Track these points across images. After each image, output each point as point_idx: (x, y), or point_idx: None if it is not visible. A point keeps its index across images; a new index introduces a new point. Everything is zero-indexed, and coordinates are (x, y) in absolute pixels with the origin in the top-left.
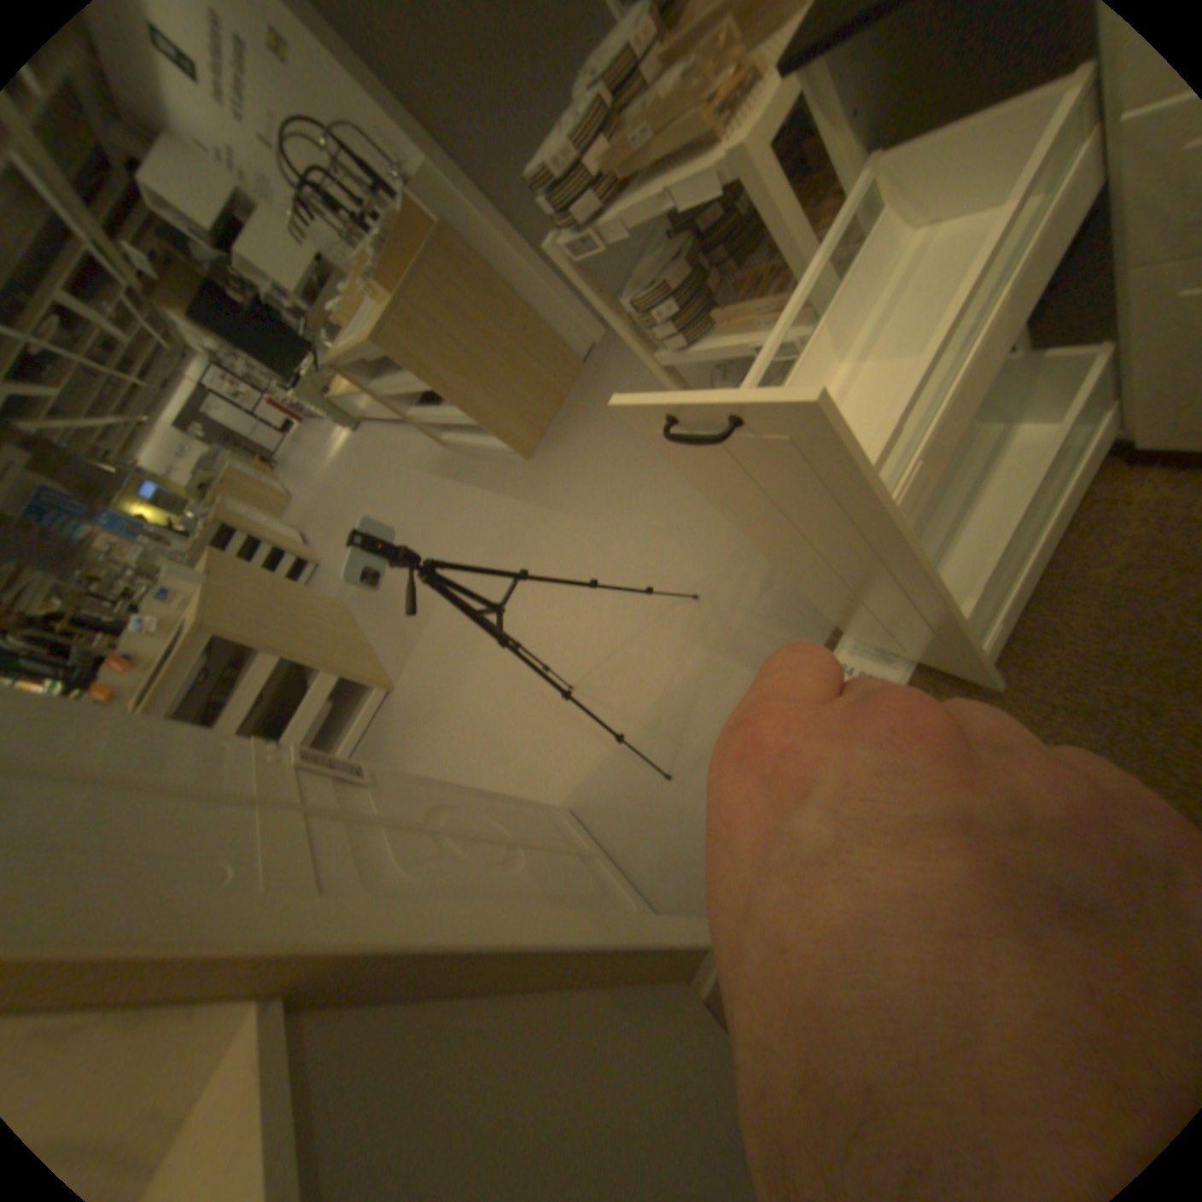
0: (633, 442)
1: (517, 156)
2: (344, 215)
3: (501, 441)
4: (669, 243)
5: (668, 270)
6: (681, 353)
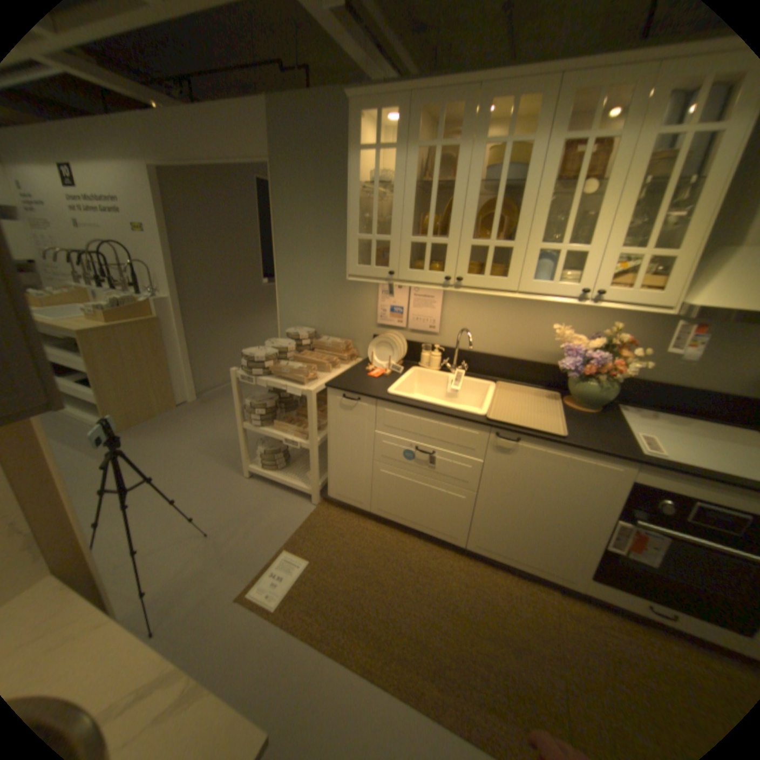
0: (193, 455)
1: (204, 321)
2: (89, 272)
3: (90, 419)
4: (268, 393)
5: (266, 401)
6: (254, 428)
